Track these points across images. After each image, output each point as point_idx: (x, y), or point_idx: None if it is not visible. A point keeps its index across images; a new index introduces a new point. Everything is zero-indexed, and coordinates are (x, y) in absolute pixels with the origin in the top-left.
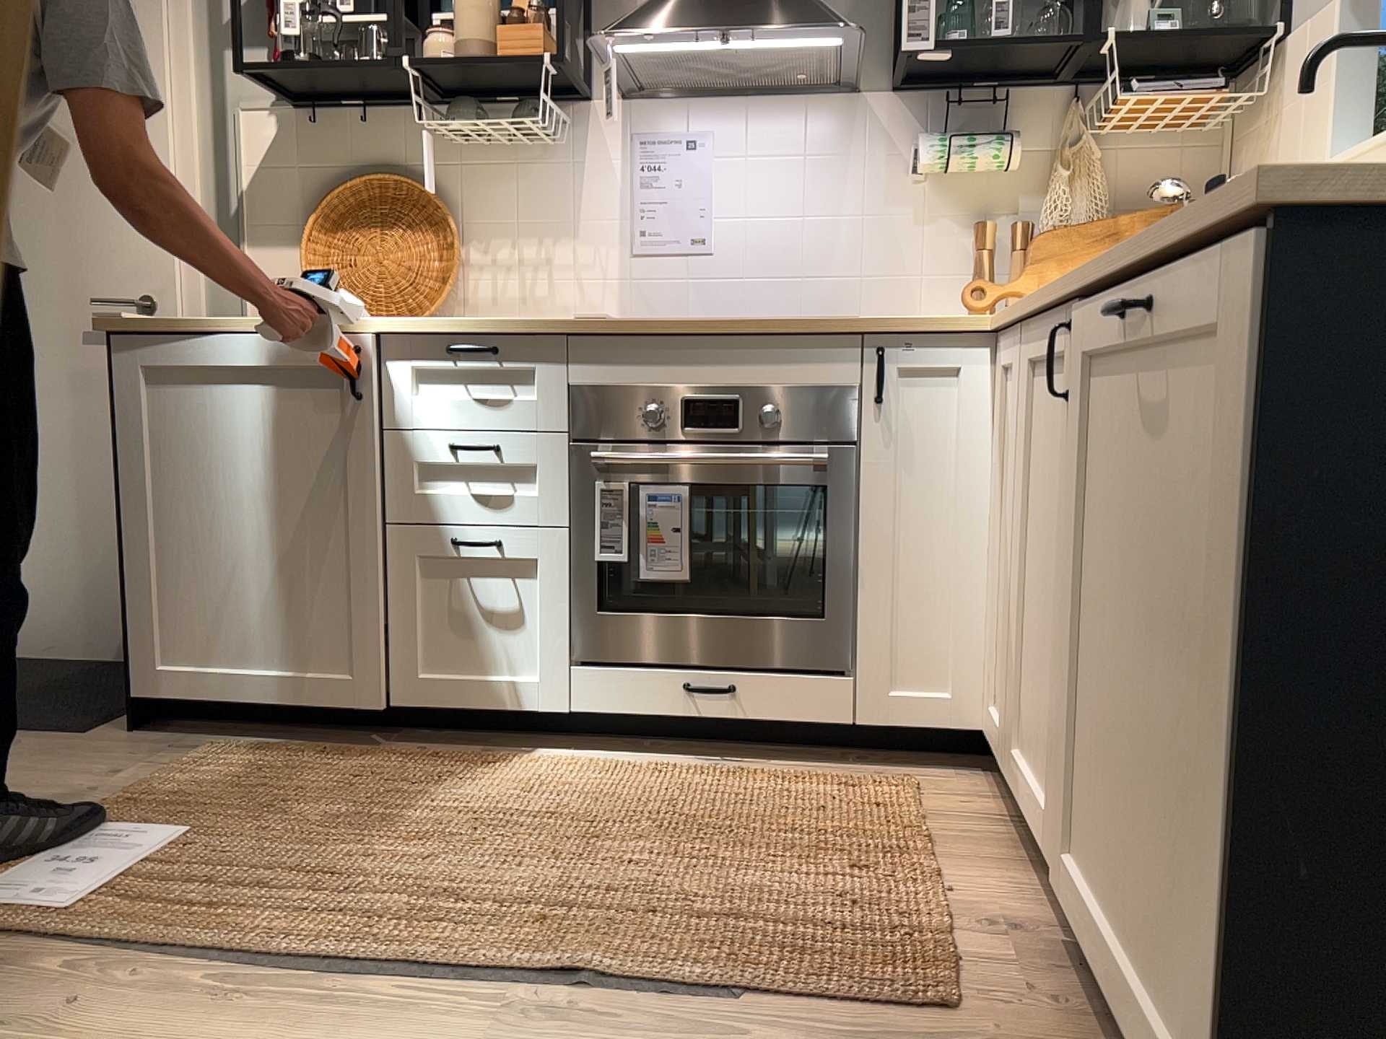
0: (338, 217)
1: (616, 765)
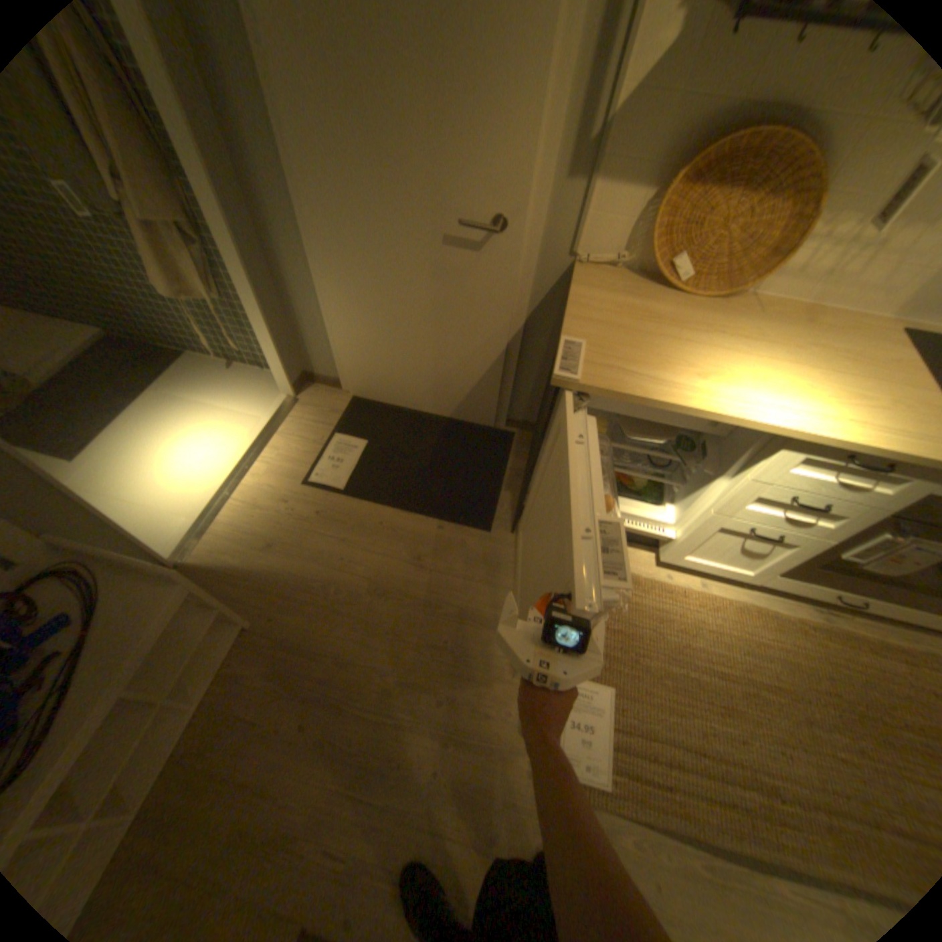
0: (708, 165)
1: (775, 612)
